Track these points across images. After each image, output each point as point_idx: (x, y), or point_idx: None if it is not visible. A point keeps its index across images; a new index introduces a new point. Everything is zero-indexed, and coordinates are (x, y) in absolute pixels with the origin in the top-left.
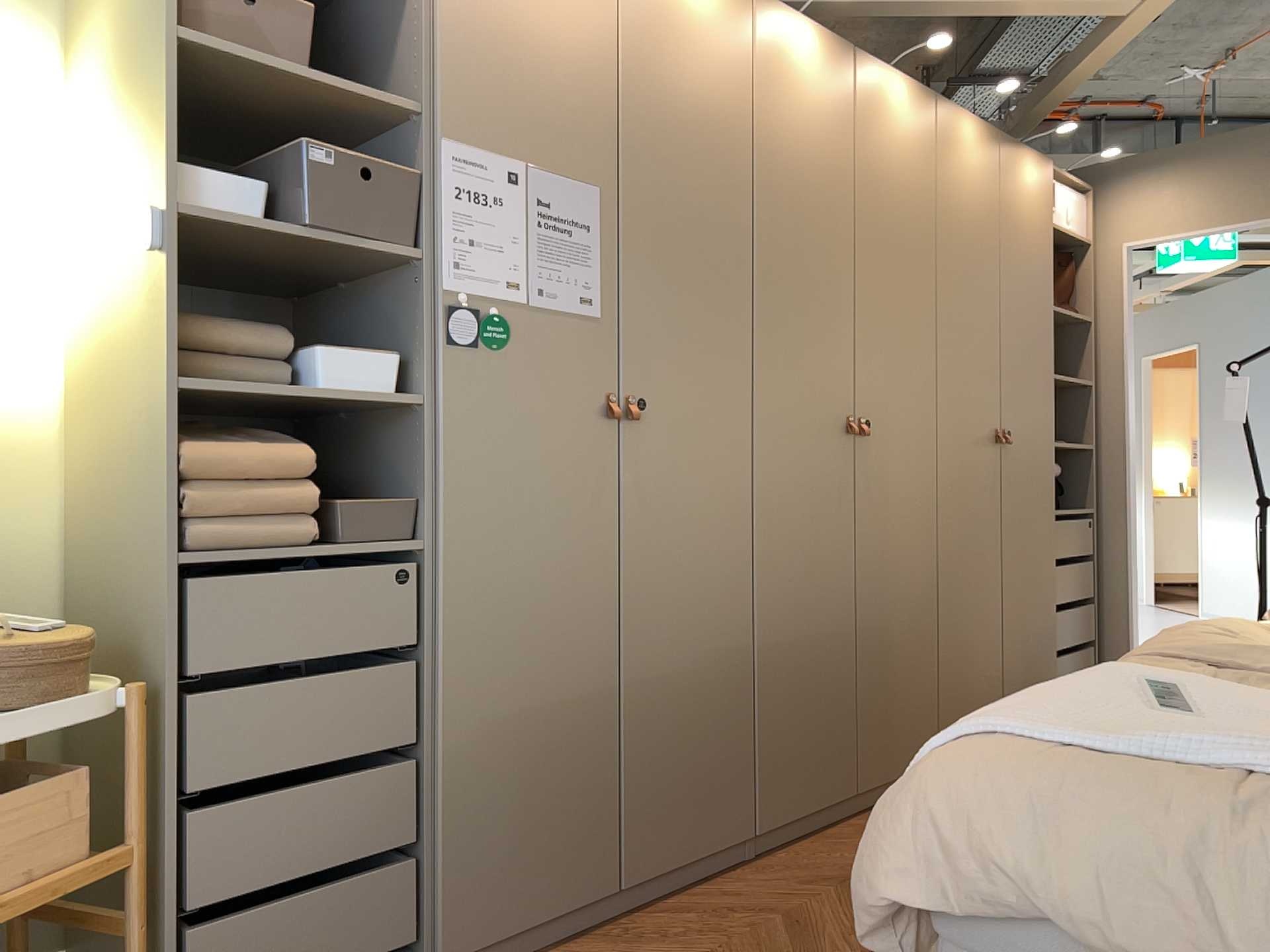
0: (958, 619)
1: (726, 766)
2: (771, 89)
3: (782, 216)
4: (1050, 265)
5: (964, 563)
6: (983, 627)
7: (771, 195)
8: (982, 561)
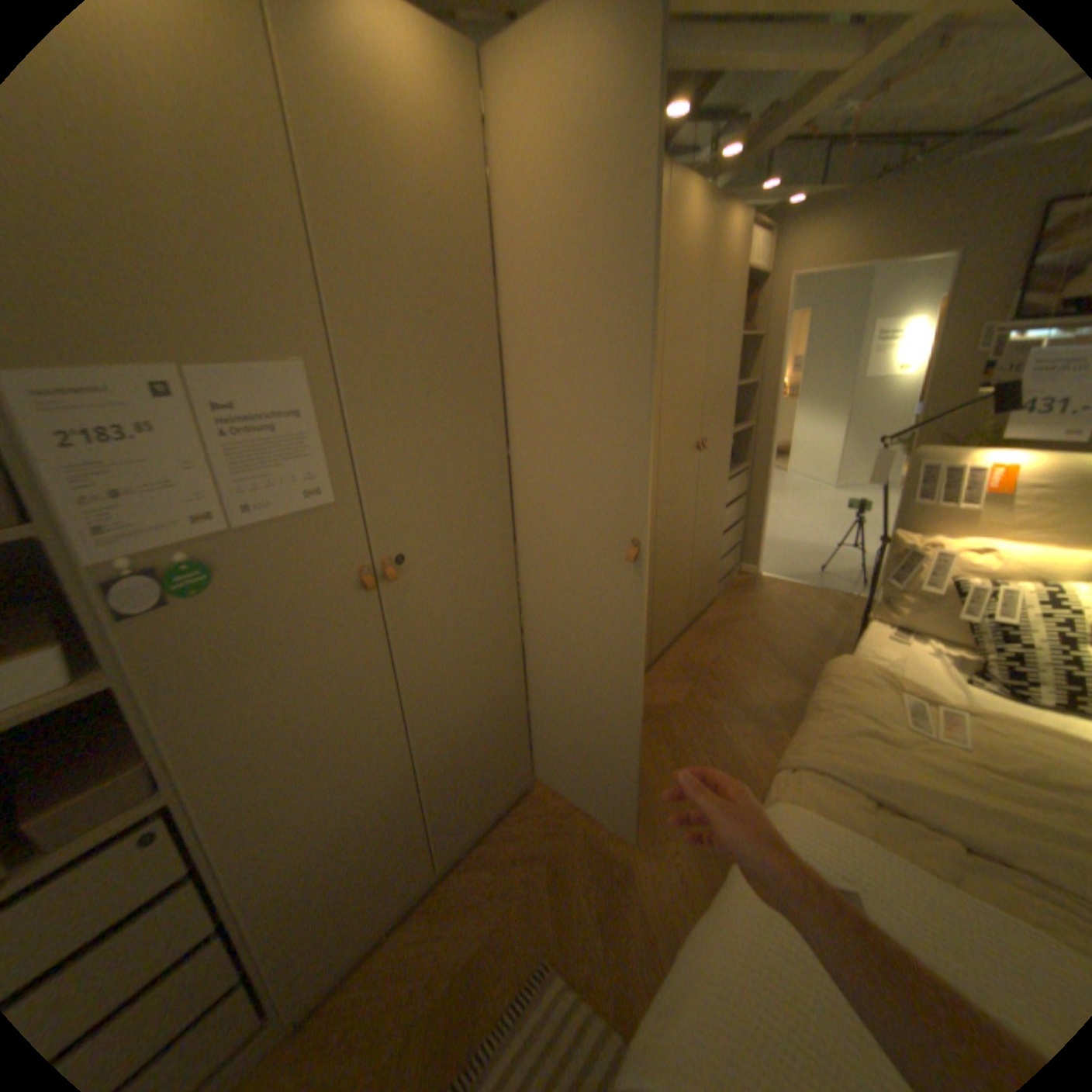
0: (671, 574)
1: (516, 751)
2: (519, 184)
3: (538, 326)
4: (749, 292)
5: (677, 538)
6: (686, 569)
7: (526, 307)
8: (688, 530)
